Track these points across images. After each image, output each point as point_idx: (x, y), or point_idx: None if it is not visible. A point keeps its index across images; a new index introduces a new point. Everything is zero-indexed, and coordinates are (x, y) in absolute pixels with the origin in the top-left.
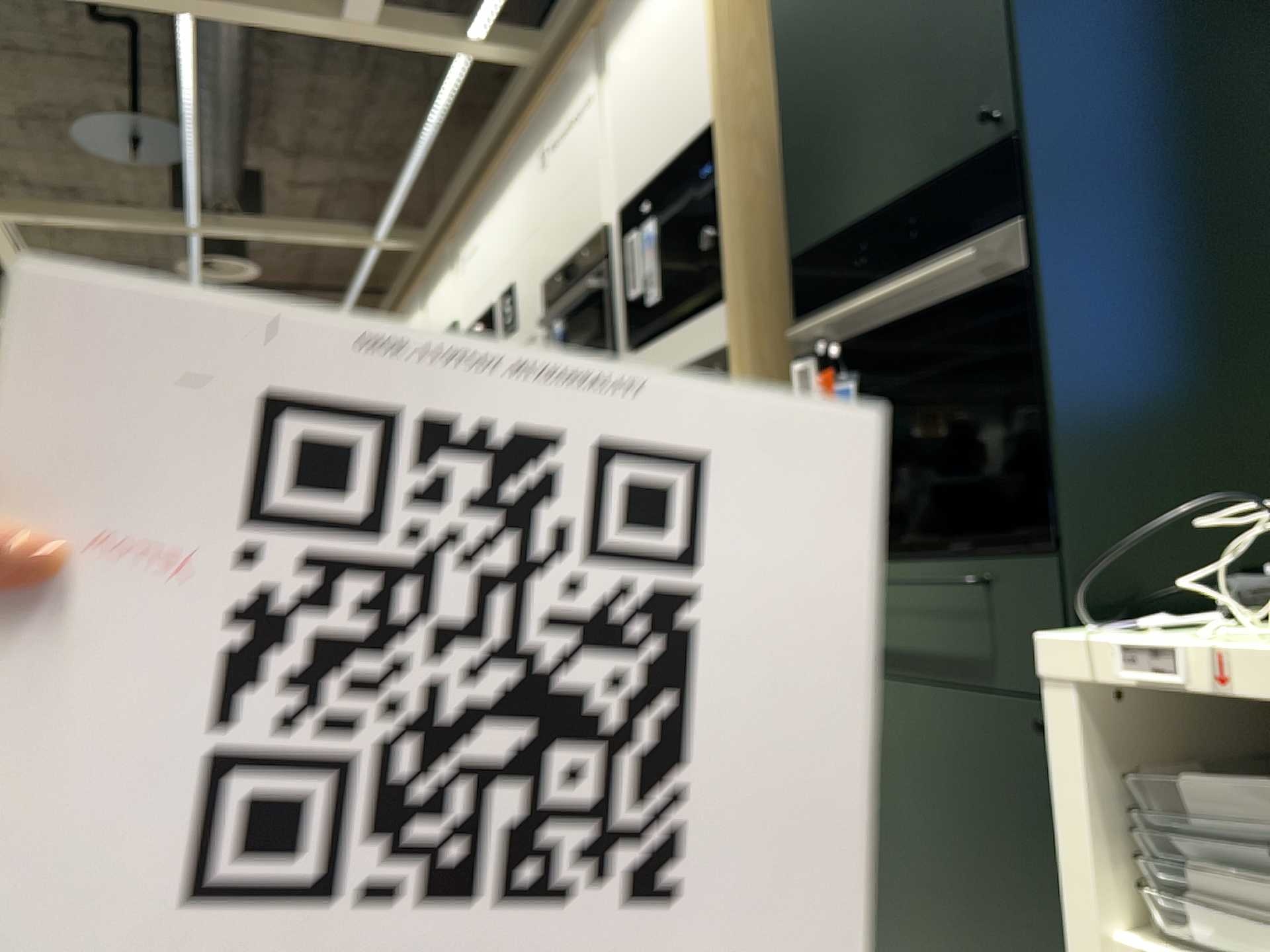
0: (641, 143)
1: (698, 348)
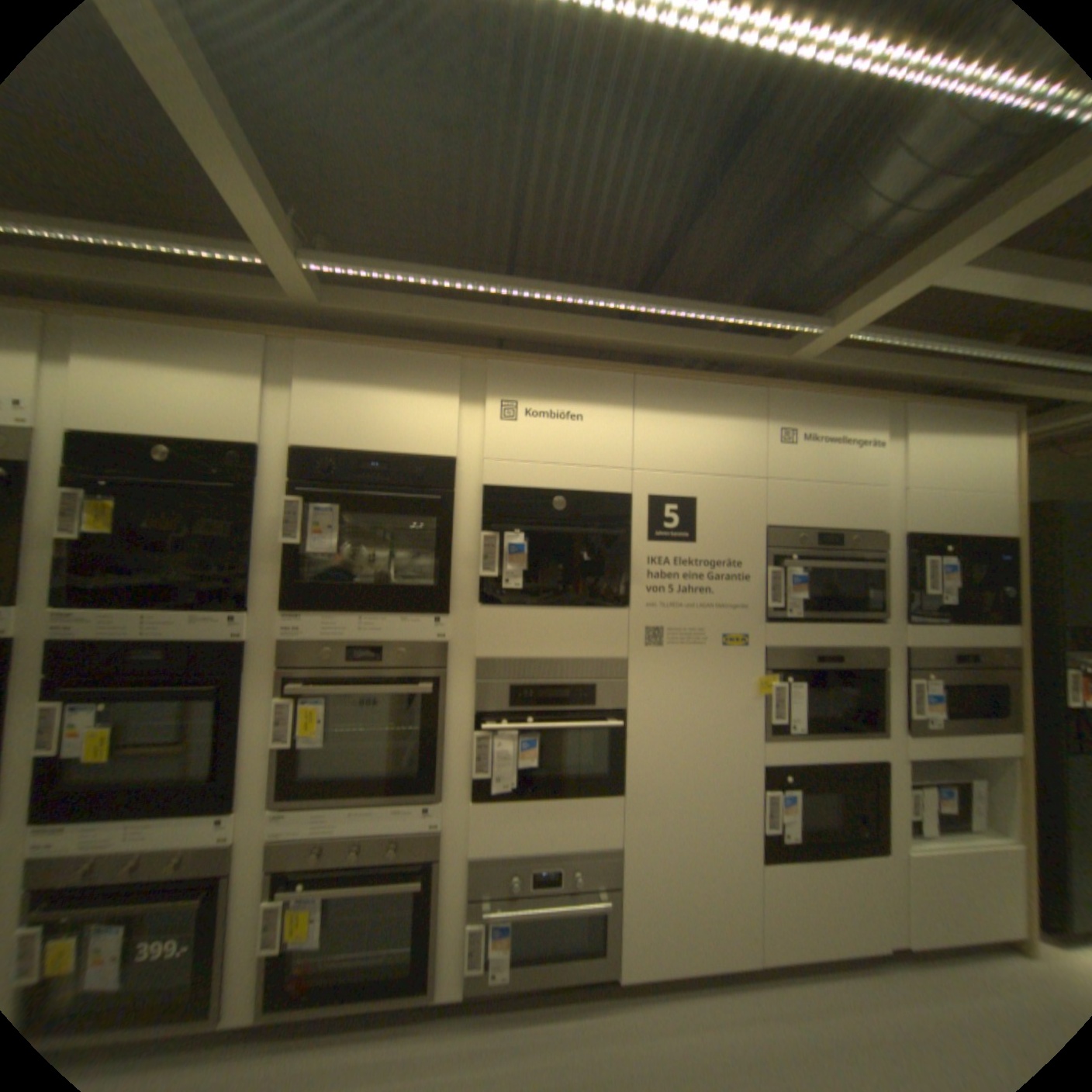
0: (943, 508)
1: (988, 642)
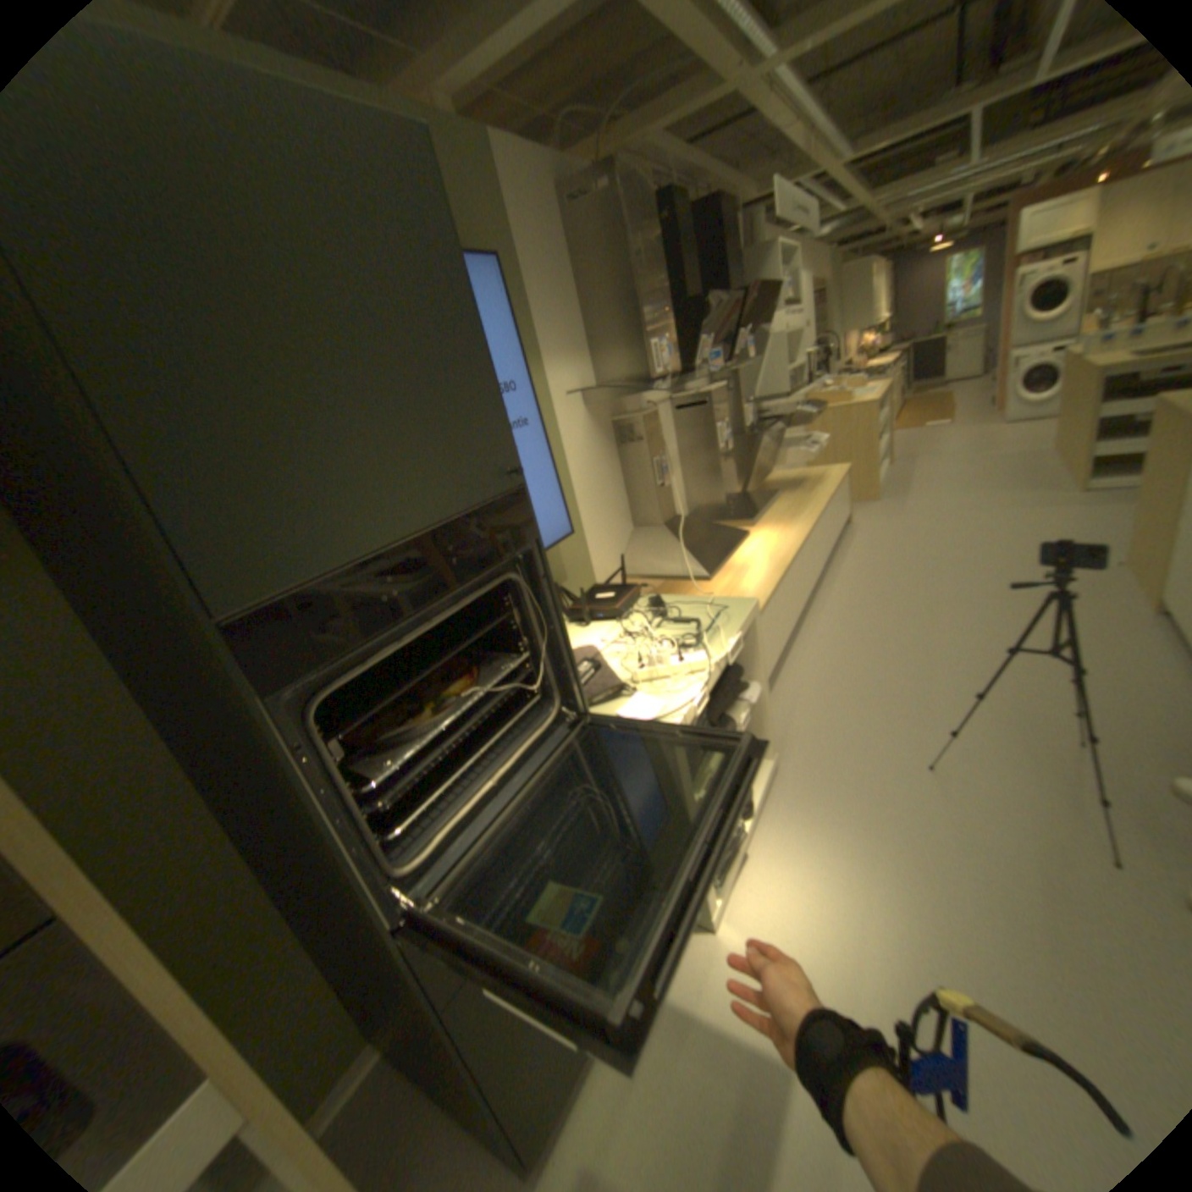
0: None
1: None
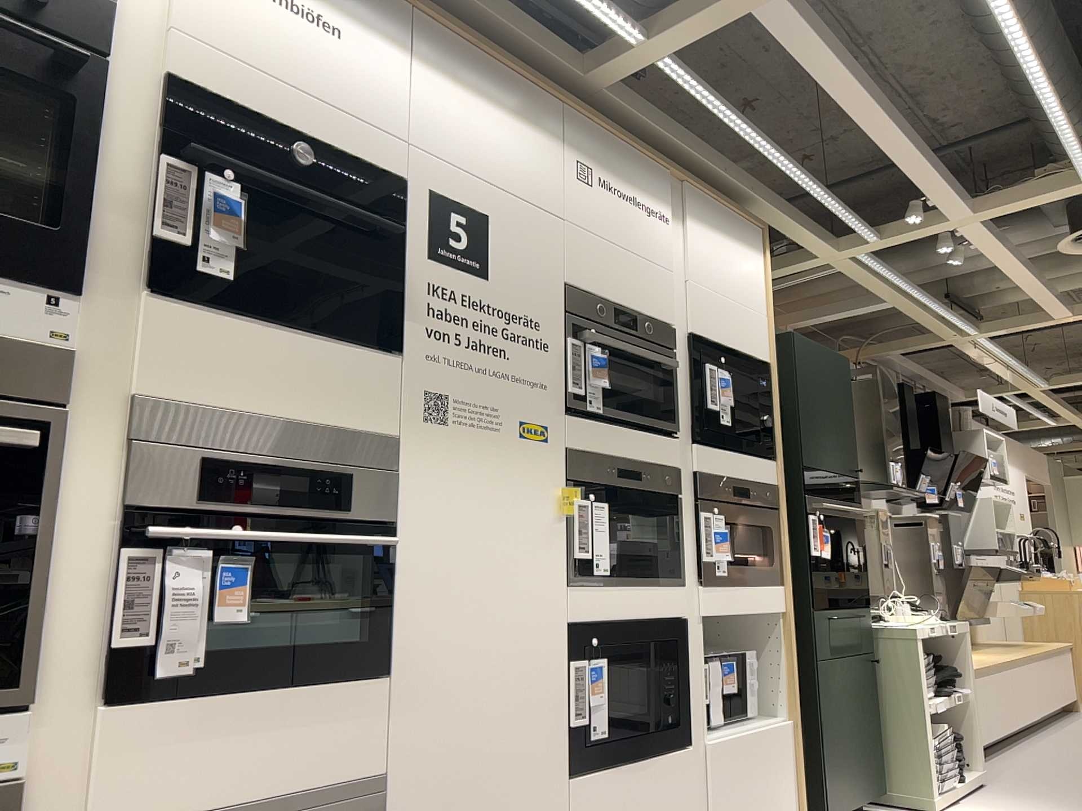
0: (715, 312)
1: (753, 474)
